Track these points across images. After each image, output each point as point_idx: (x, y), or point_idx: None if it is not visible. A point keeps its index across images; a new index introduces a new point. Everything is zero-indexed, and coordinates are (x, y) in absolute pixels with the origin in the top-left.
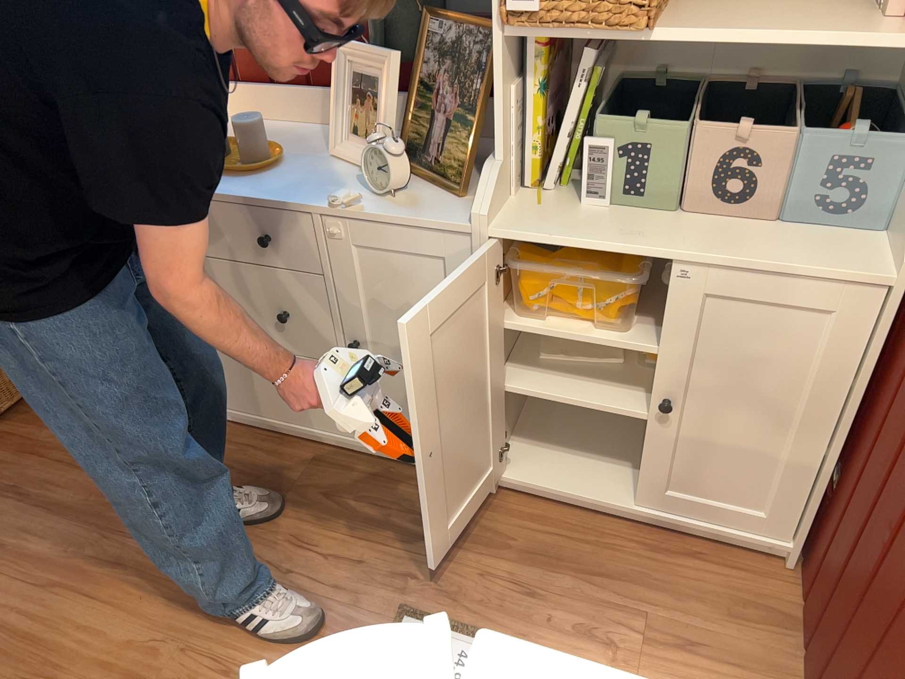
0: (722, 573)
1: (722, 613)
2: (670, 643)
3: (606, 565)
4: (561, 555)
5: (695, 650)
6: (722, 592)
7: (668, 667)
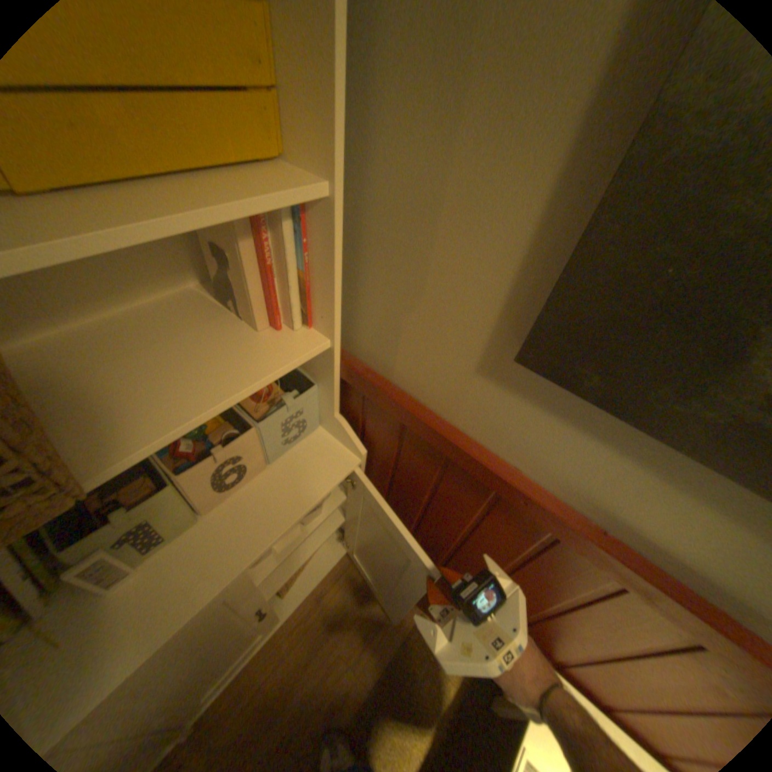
0: (341, 589)
1: (360, 608)
2: (363, 656)
3: (301, 666)
4: (277, 698)
5: (372, 642)
6: (350, 599)
7: (374, 667)
